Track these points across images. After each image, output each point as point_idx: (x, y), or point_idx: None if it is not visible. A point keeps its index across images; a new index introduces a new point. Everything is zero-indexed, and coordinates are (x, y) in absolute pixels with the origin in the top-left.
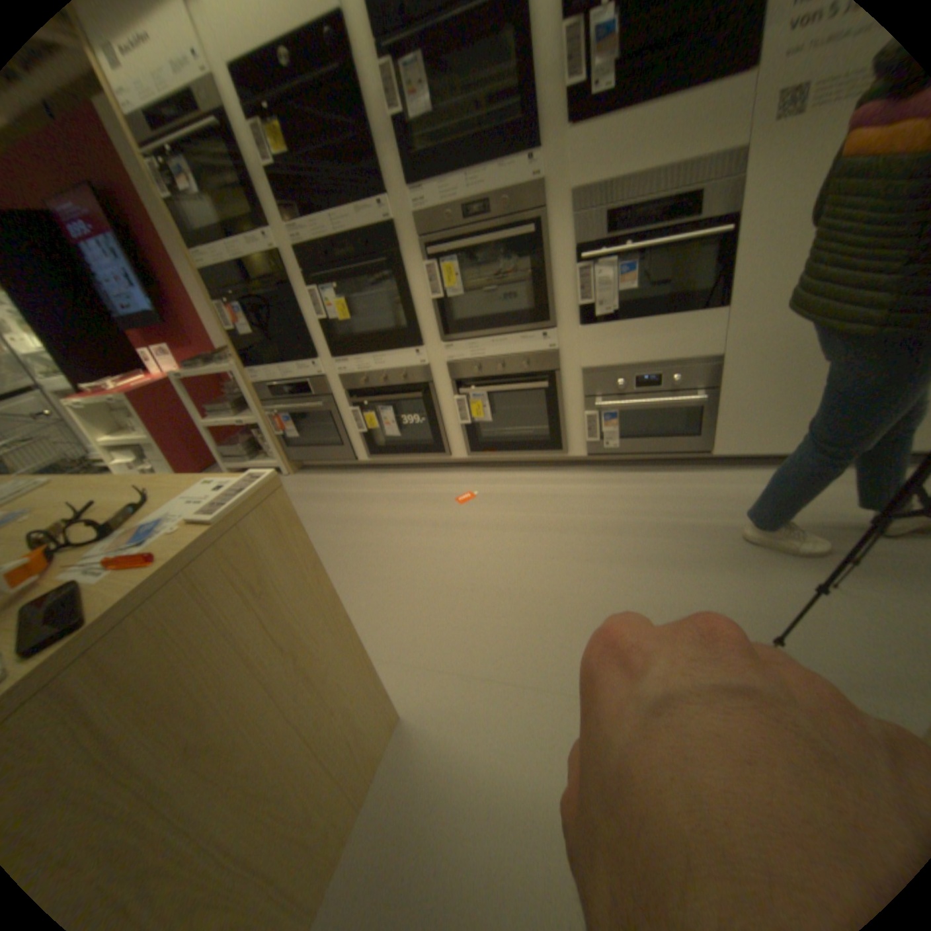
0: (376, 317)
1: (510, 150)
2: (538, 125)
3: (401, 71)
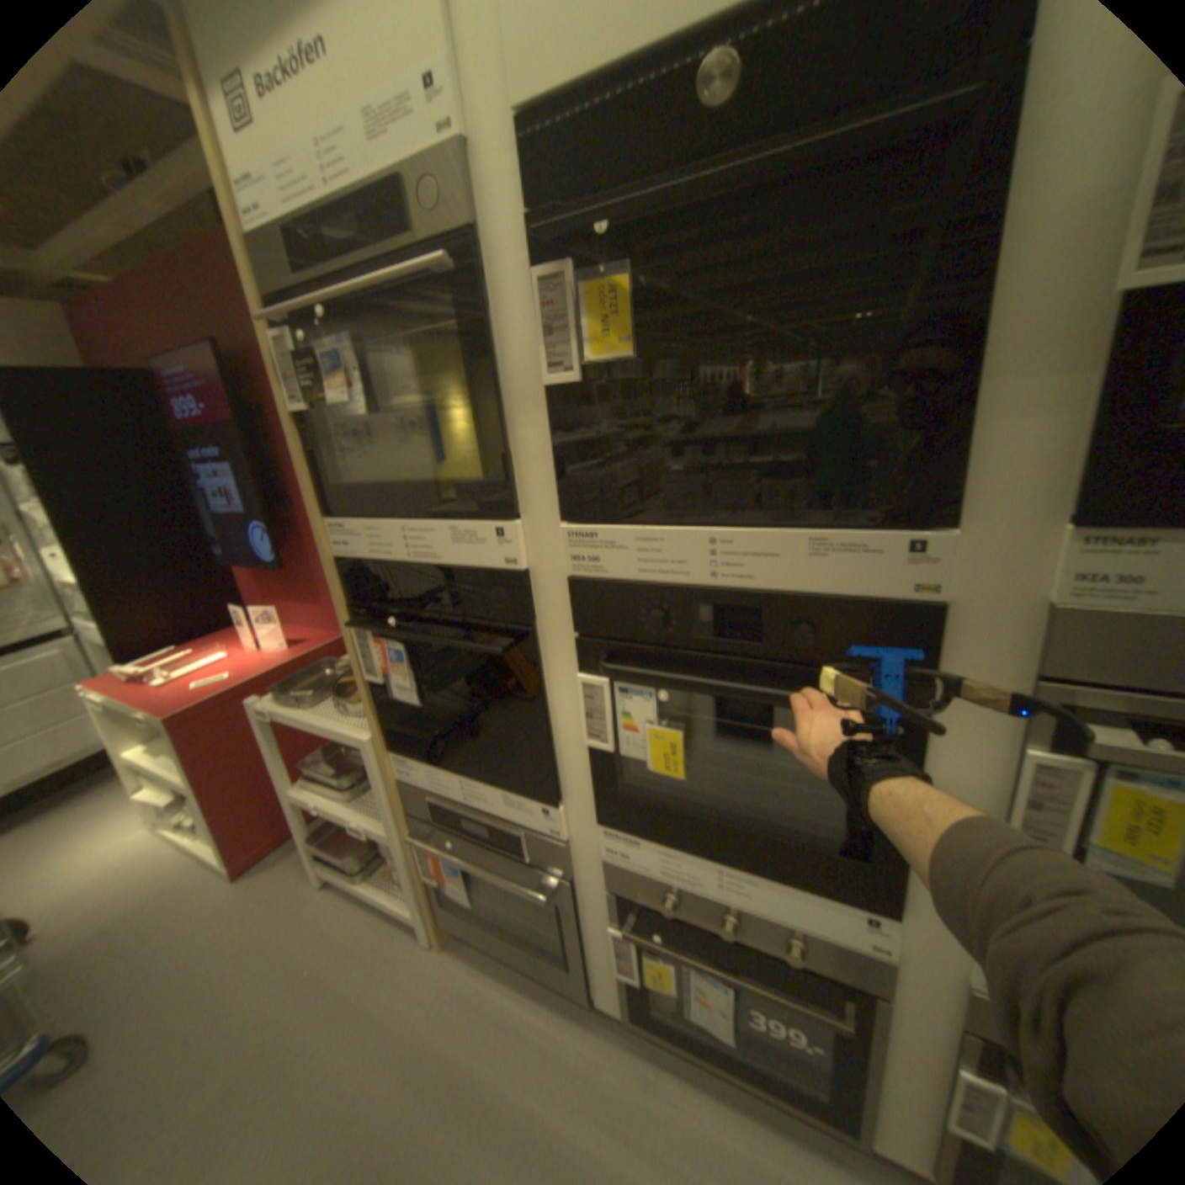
0: (745, 775)
1: None
2: None
3: None
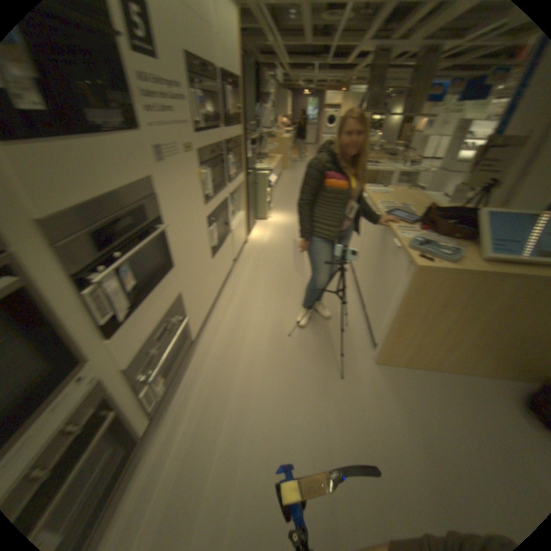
0: None
1: None
2: None
3: None
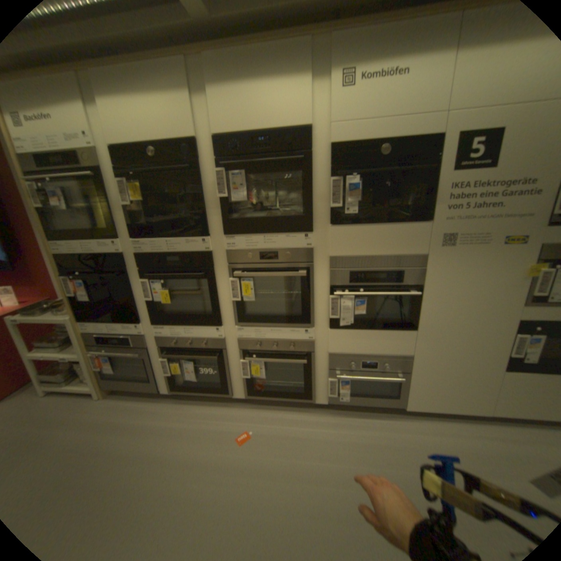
0: (188, 304)
1: (293, 232)
2: (312, 224)
3: (230, 179)
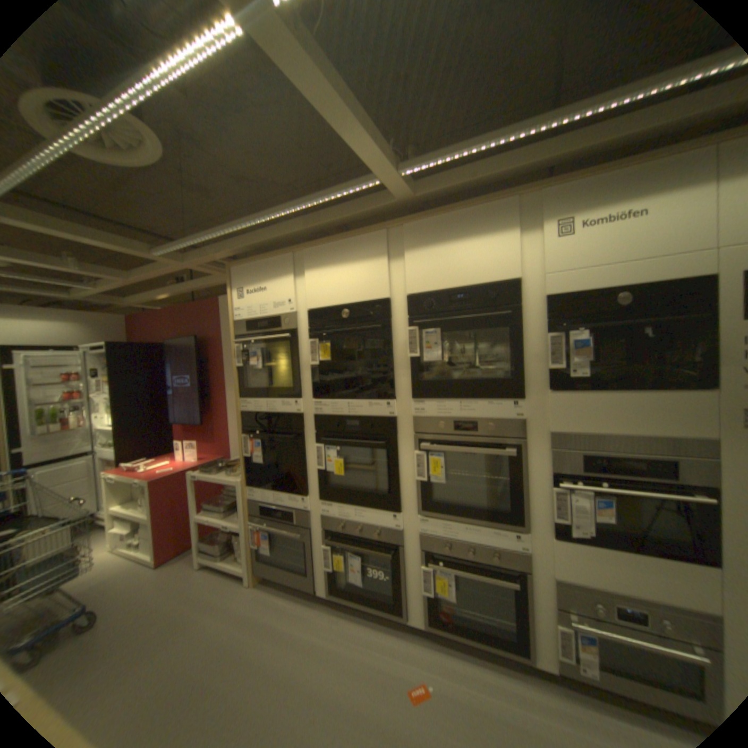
0: (364, 479)
1: (499, 398)
2: (524, 388)
3: (423, 337)
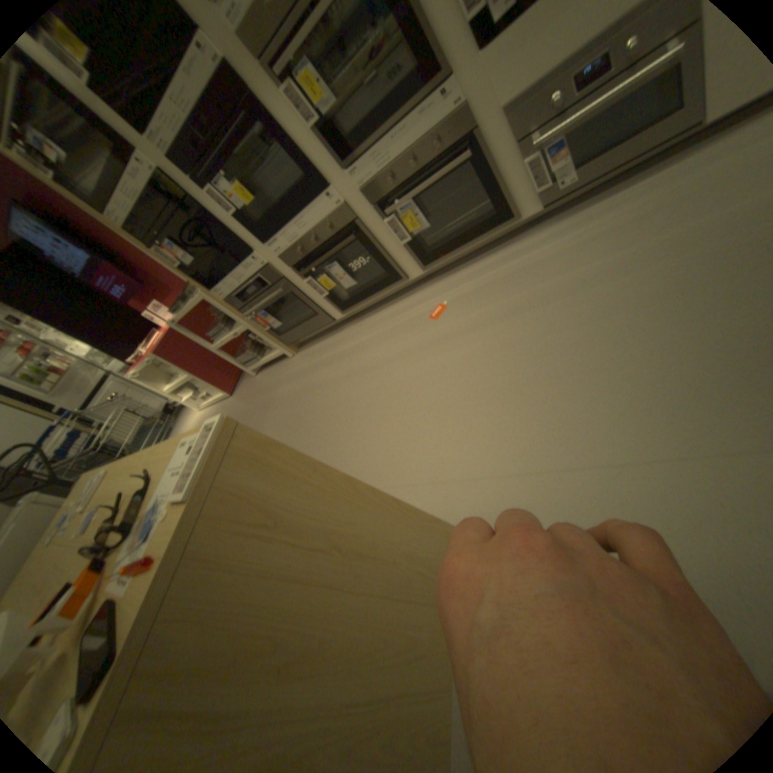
0: (276, 182)
1: None
2: None
3: None
